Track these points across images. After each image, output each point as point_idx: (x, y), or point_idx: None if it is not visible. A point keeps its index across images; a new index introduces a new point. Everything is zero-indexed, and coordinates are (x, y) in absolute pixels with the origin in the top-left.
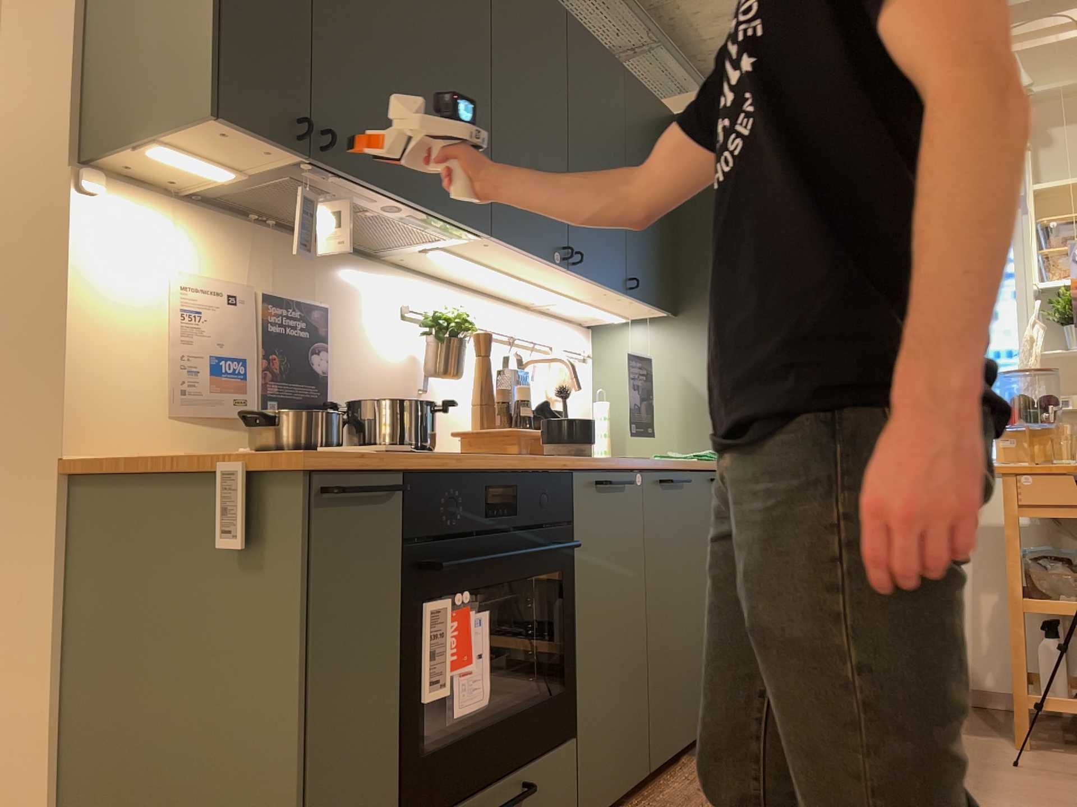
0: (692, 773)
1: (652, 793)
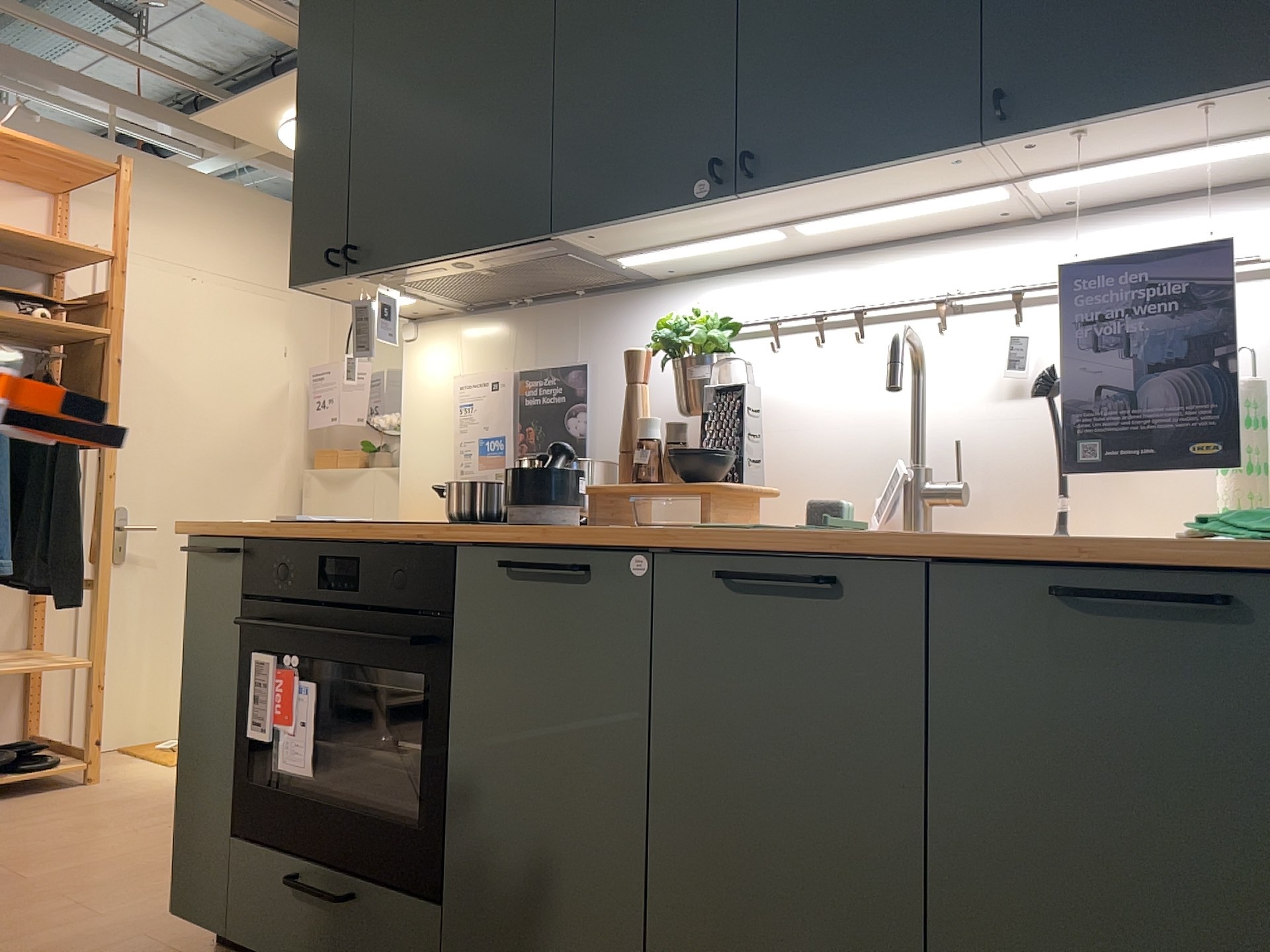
0: None
1: None
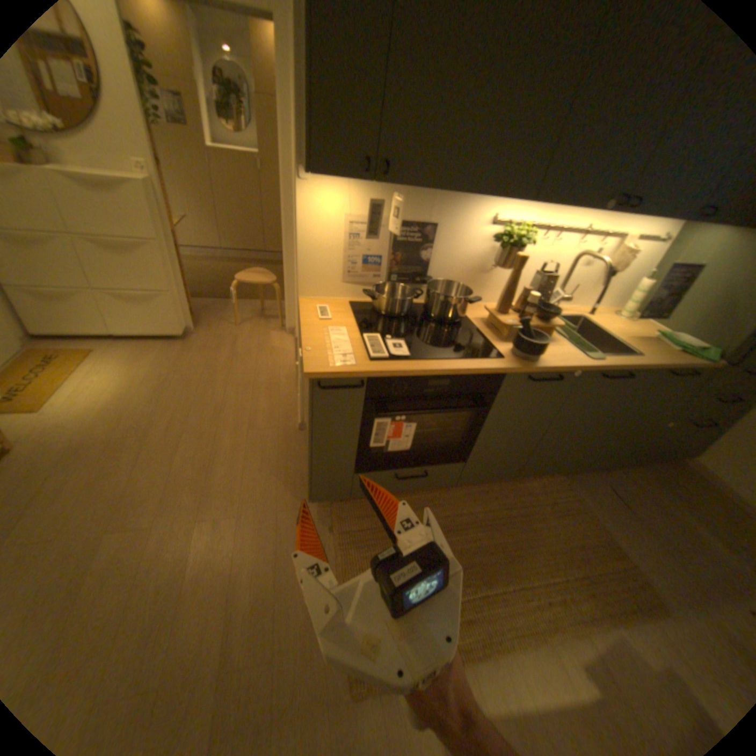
0: (550, 482)
1: (520, 480)
